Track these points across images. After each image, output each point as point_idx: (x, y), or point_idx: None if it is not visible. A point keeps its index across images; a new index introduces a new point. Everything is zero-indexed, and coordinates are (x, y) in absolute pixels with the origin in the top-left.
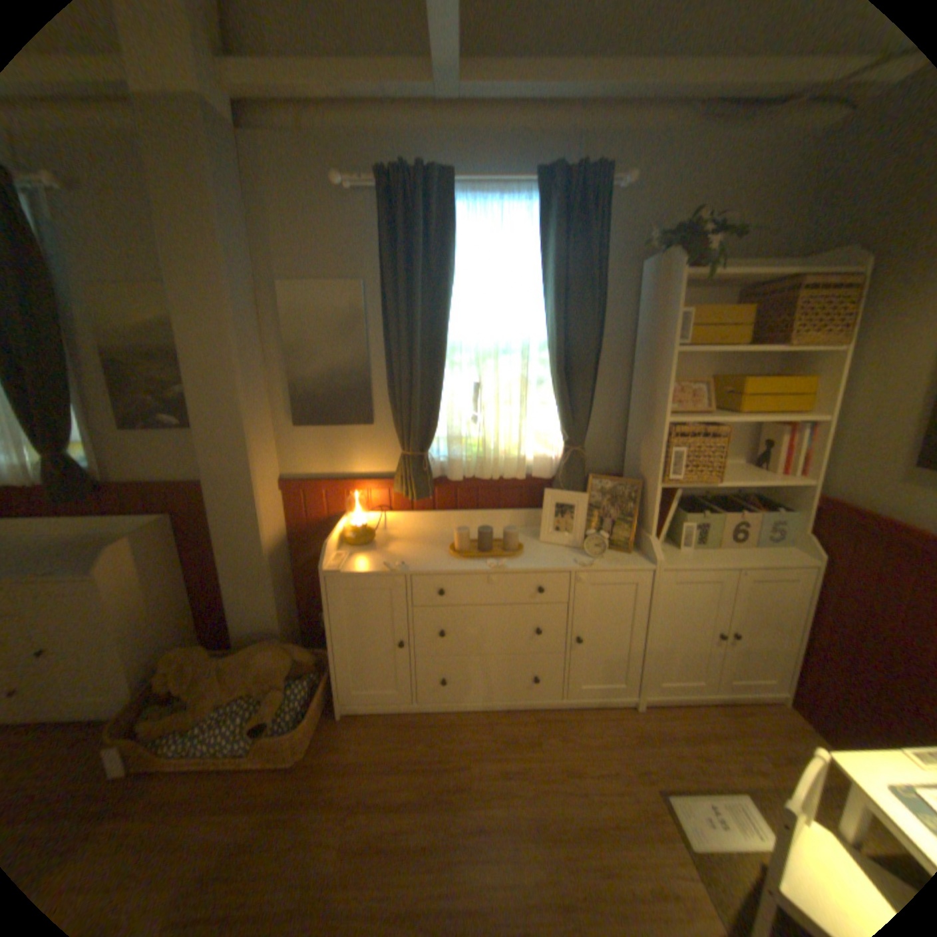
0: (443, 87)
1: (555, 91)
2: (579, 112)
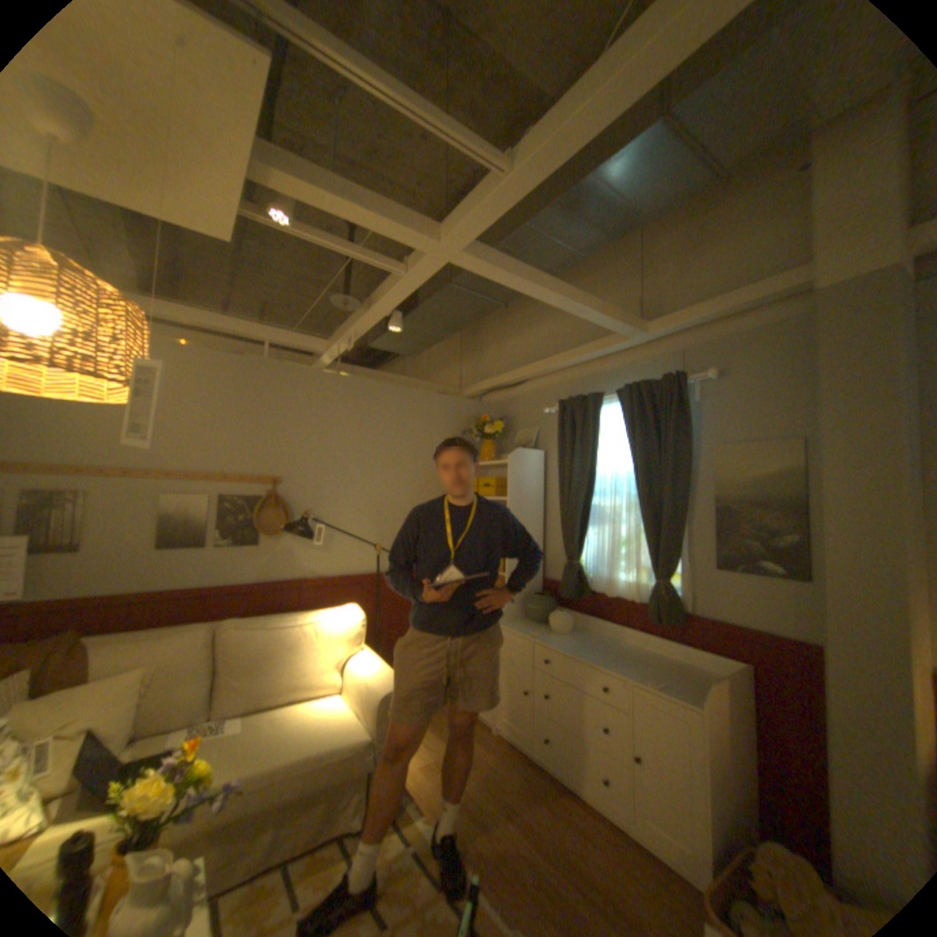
0: None
1: None
2: None
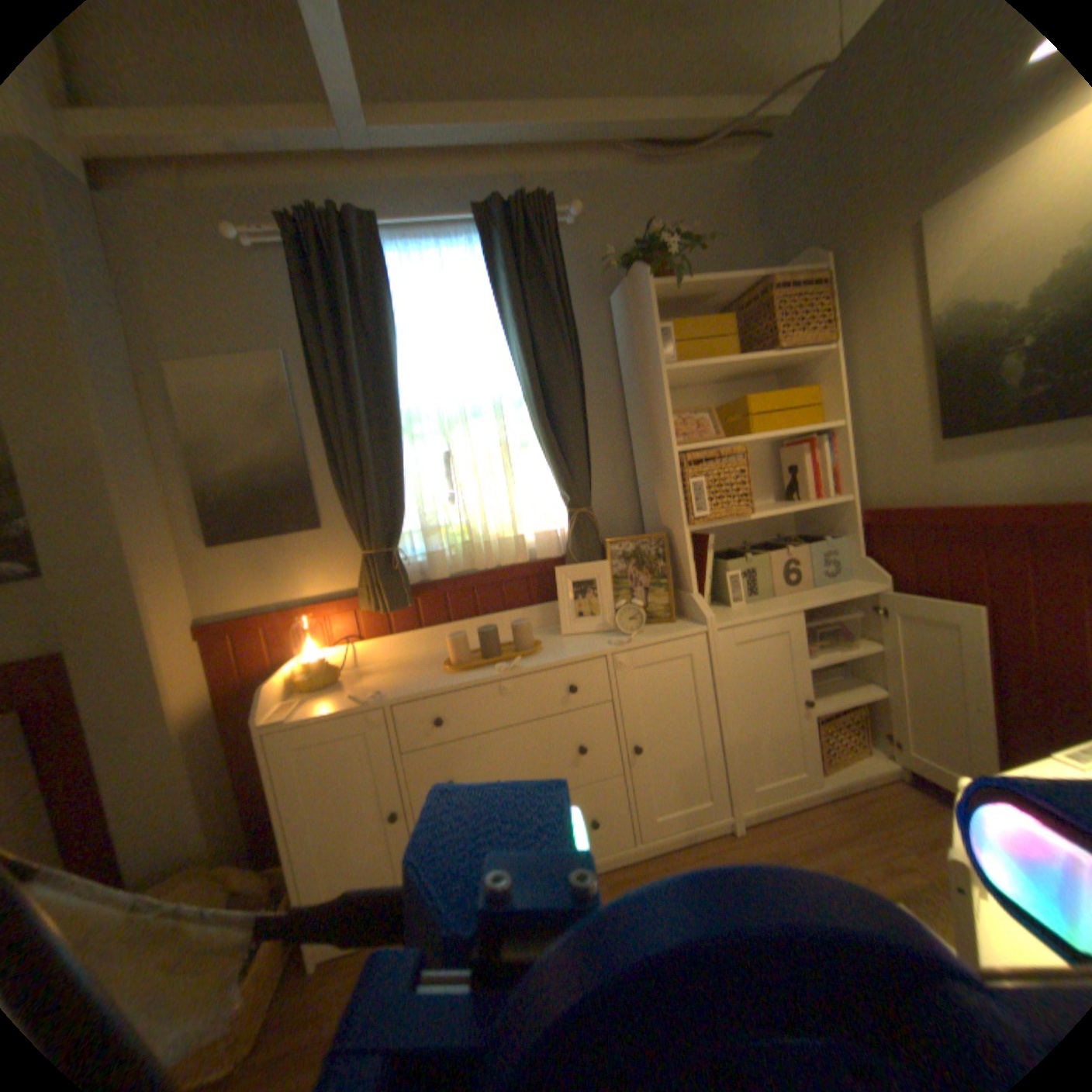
0: (351, 136)
1: (477, 136)
2: (508, 159)
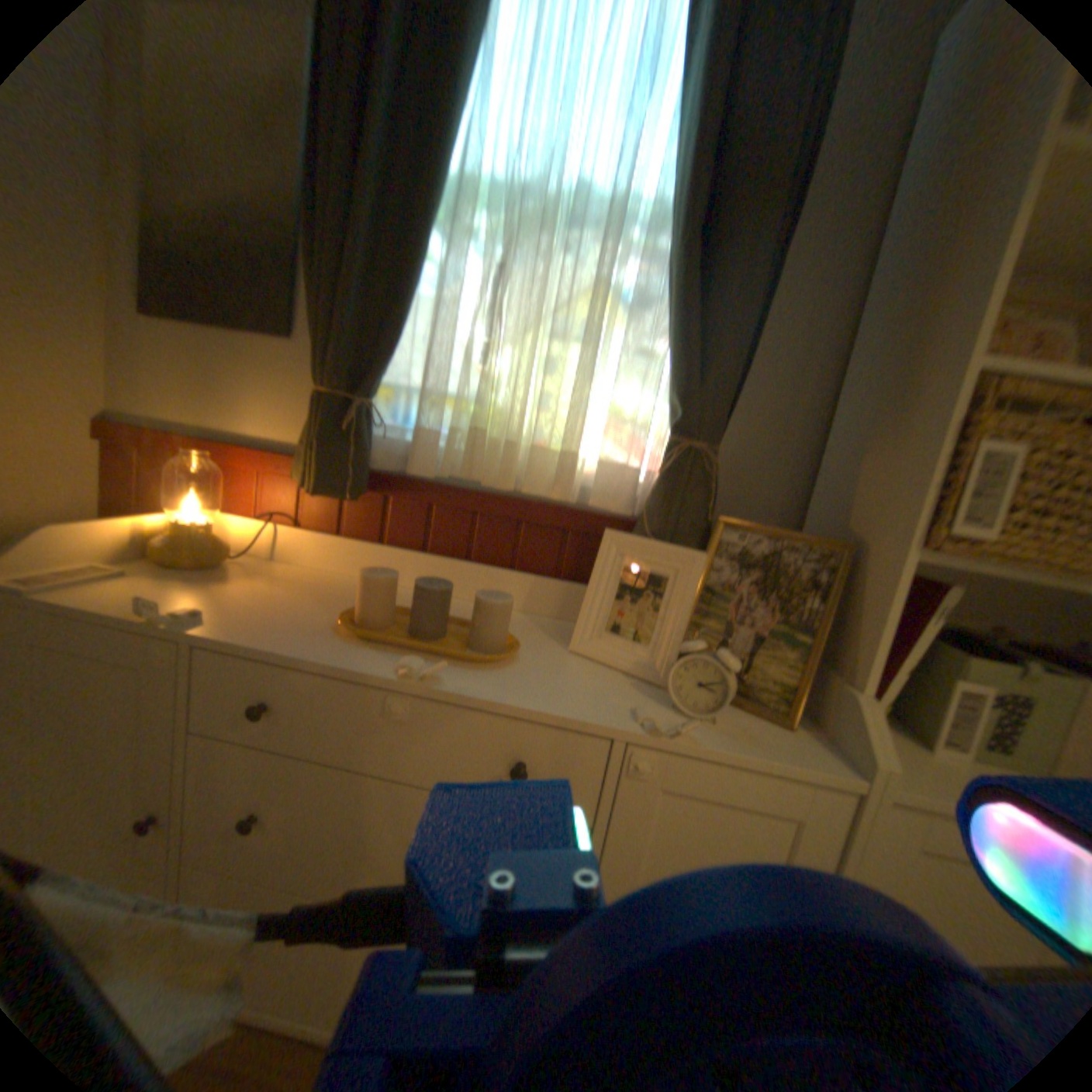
0: None
1: None
2: None
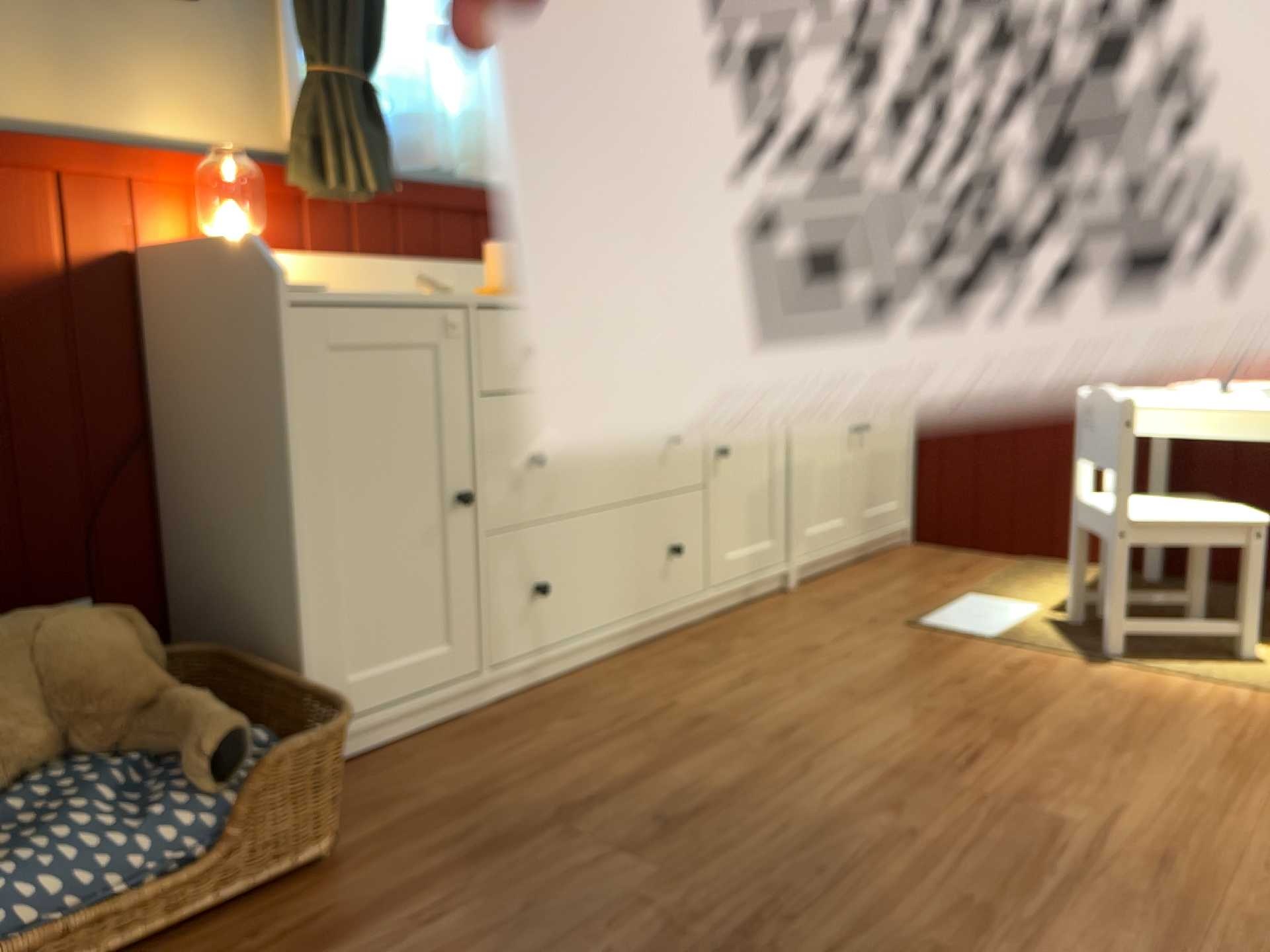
0: None
1: None
2: None
